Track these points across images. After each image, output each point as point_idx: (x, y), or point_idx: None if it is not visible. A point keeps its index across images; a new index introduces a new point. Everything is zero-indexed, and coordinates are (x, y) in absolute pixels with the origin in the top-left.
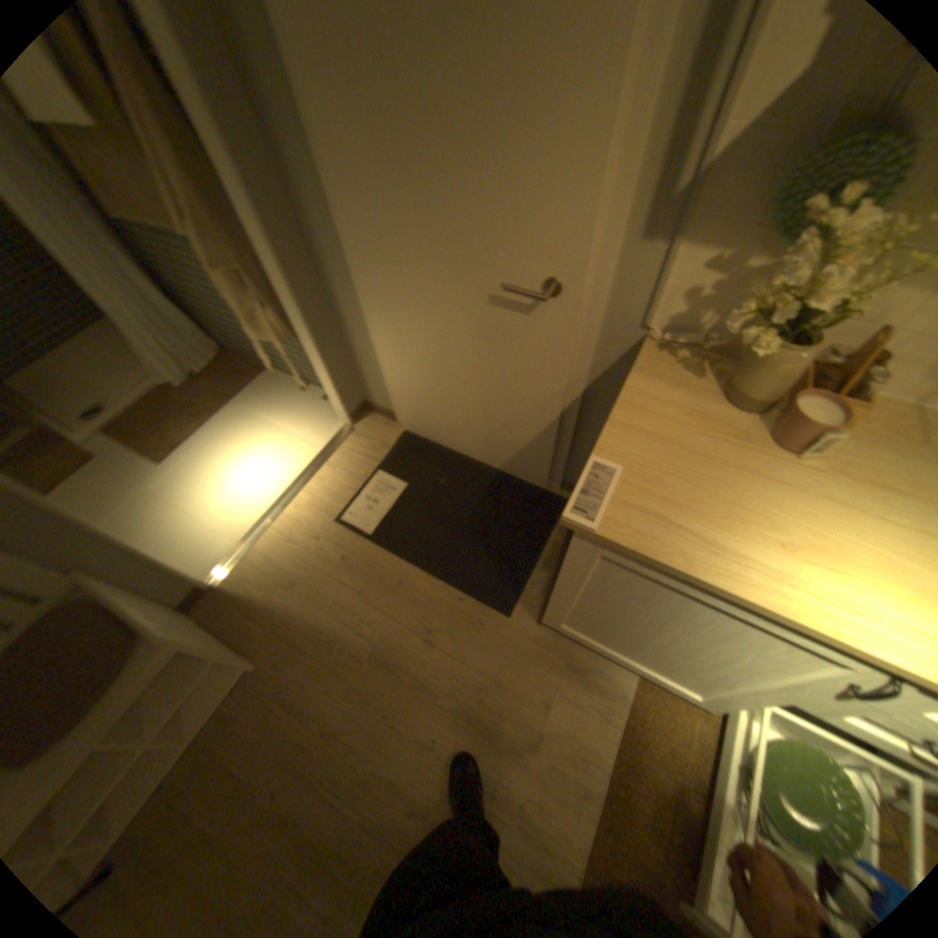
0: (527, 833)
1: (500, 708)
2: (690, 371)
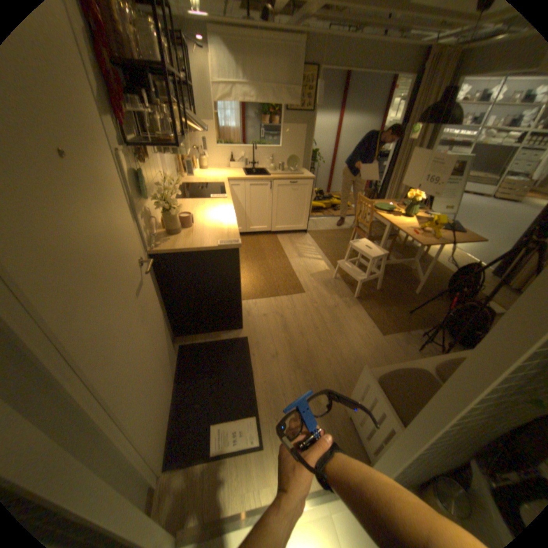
0: (293, 306)
1: (275, 325)
2: (167, 241)
